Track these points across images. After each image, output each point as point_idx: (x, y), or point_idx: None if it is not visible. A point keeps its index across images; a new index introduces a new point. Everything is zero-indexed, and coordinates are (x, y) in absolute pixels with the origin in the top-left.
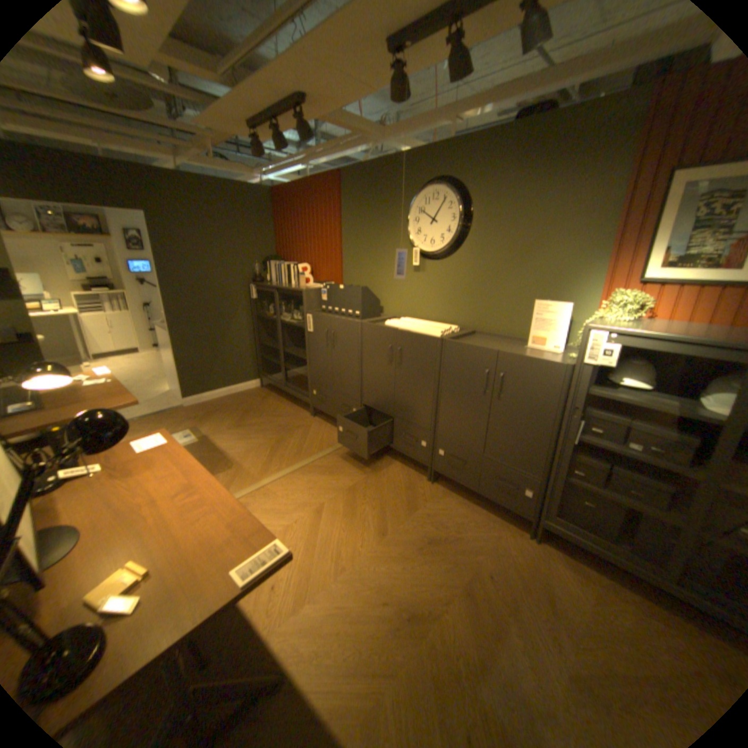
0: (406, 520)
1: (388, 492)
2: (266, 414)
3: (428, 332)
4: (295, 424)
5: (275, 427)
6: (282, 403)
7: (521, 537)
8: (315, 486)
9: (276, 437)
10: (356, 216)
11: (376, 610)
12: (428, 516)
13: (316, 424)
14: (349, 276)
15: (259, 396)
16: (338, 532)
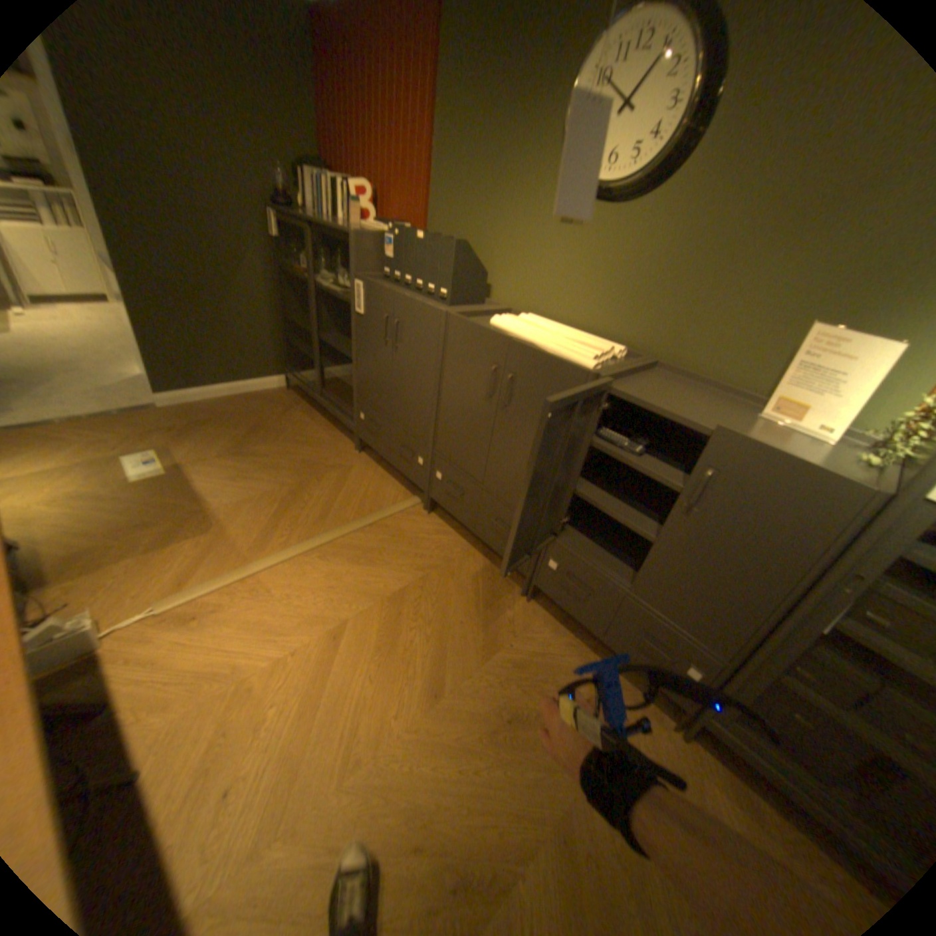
0: (479, 669)
1: (456, 609)
2: (287, 438)
3: (572, 353)
4: (329, 463)
5: (297, 463)
6: (317, 422)
7: (660, 724)
8: (341, 584)
9: (294, 481)
10: (465, 86)
11: (403, 859)
12: (515, 665)
13: (362, 465)
14: (441, 216)
15: (282, 405)
16: (362, 682)
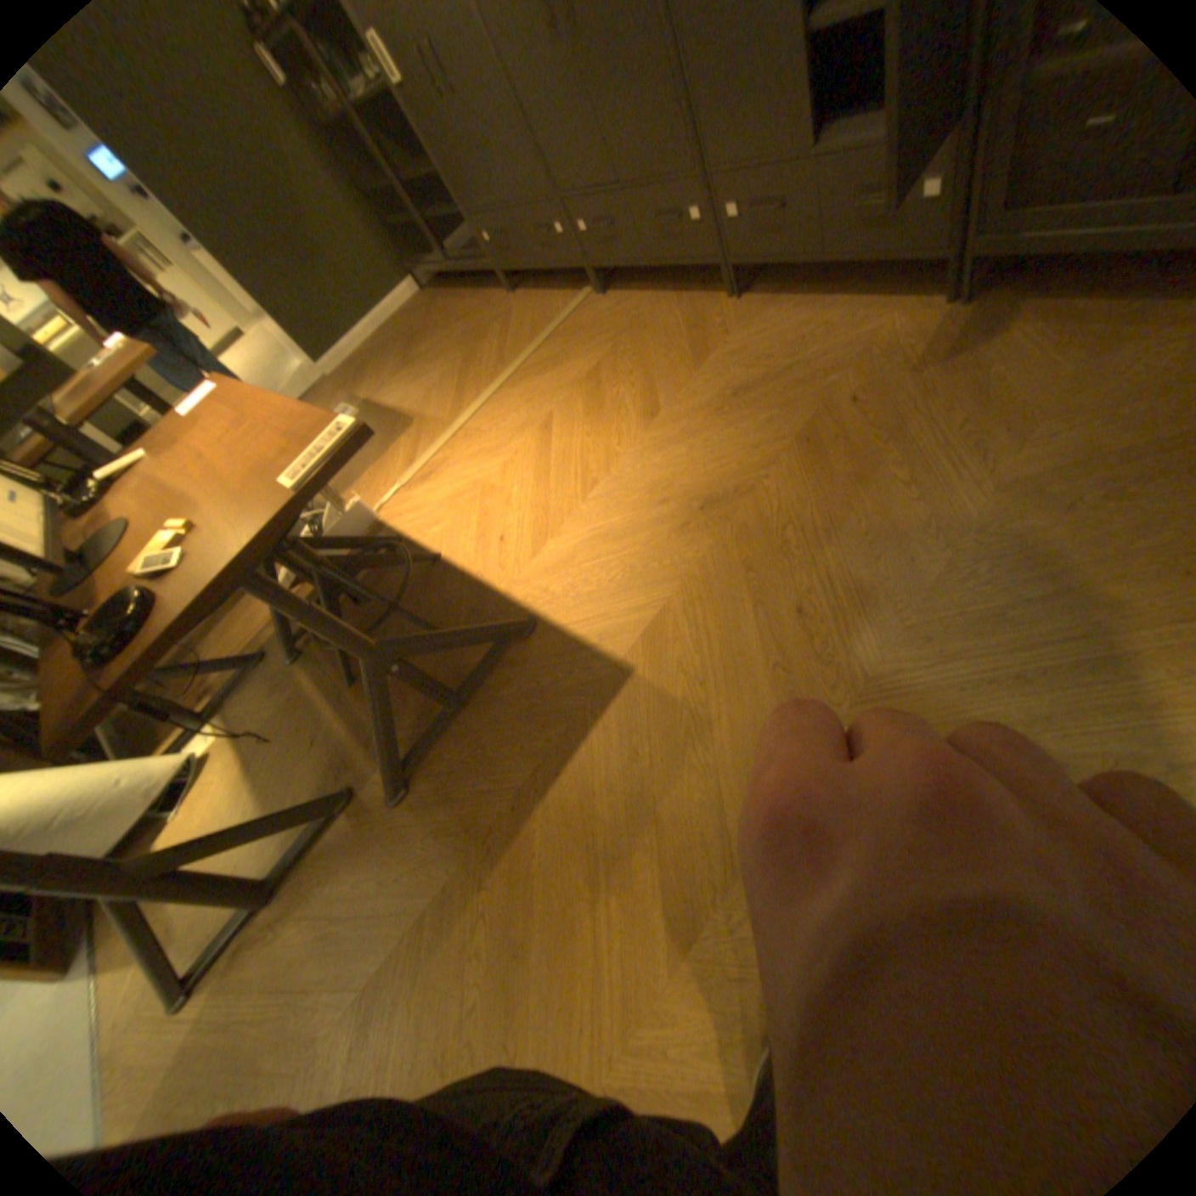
0: (694, 376)
1: (657, 348)
2: (440, 326)
3: None
4: (487, 319)
5: (458, 339)
6: (461, 296)
7: (931, 306)
8: (536, 393)
9: (462, 352)
10: None
11: (653, 512)
12: (734, 353)
13: (520, 300)
14: None
15: (423, 306)
16: (581, 440)
